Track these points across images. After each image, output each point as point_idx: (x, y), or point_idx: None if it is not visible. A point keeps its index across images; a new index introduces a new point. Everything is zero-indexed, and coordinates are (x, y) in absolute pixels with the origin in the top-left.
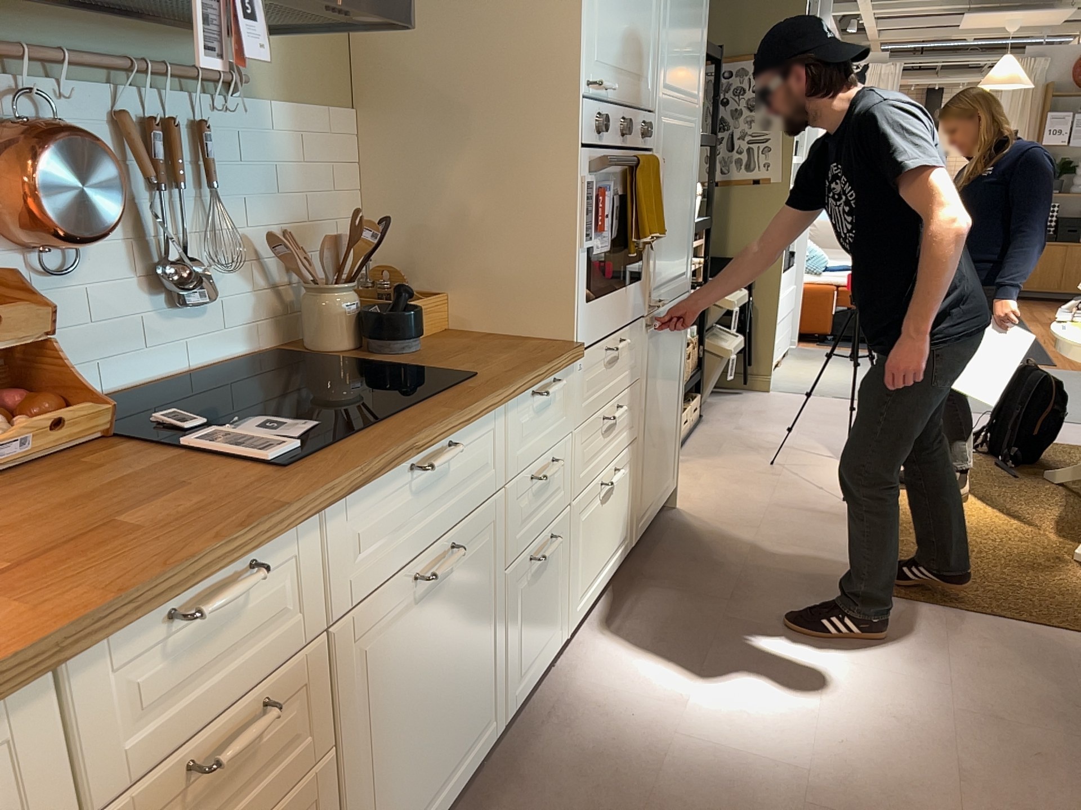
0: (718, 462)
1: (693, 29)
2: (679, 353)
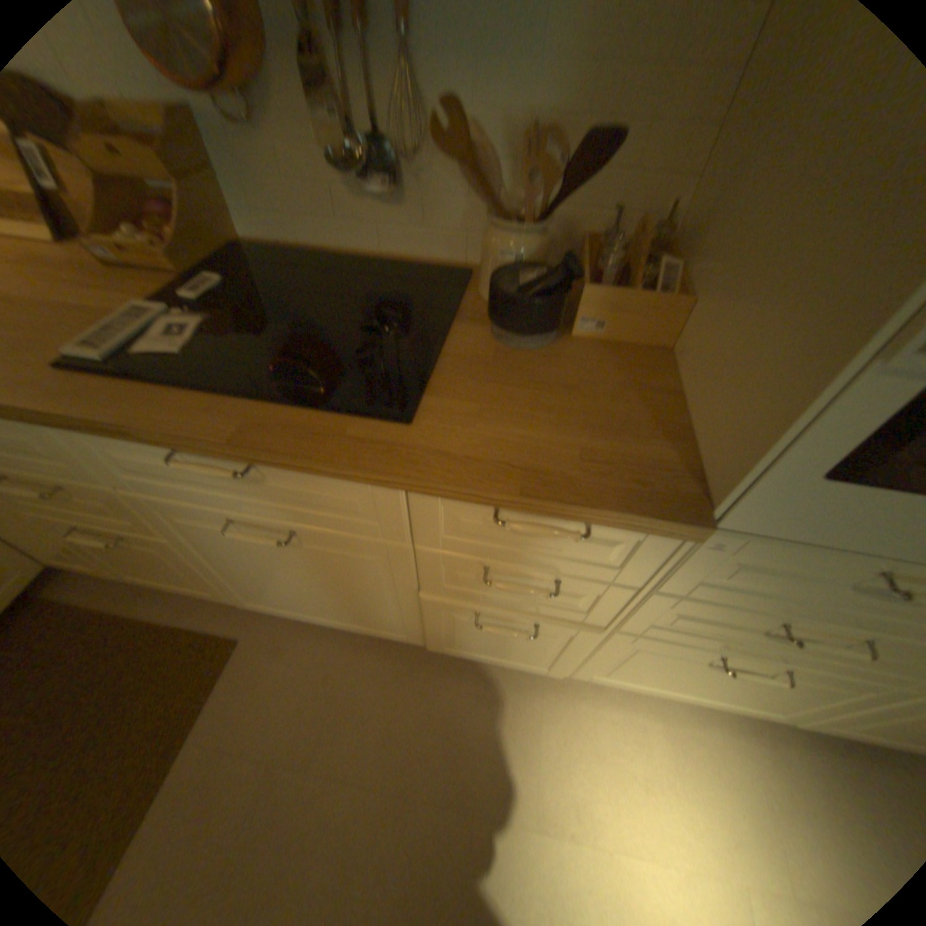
0: None
1: None
2: None
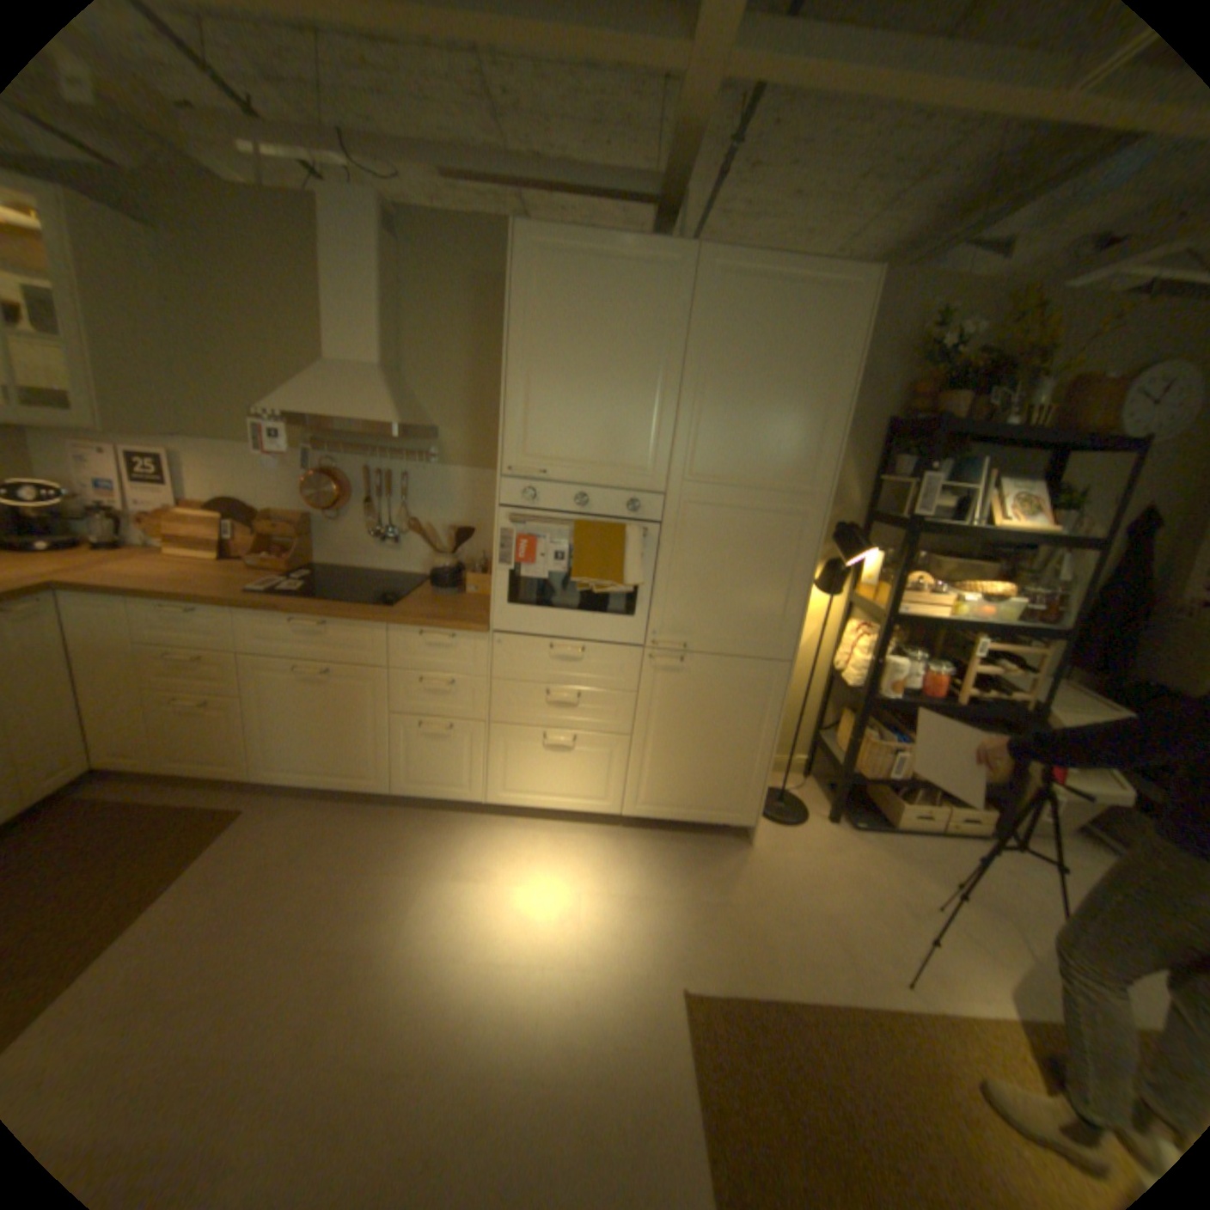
0: (890, 866)
1: (781, 424)
2: (752, 709)
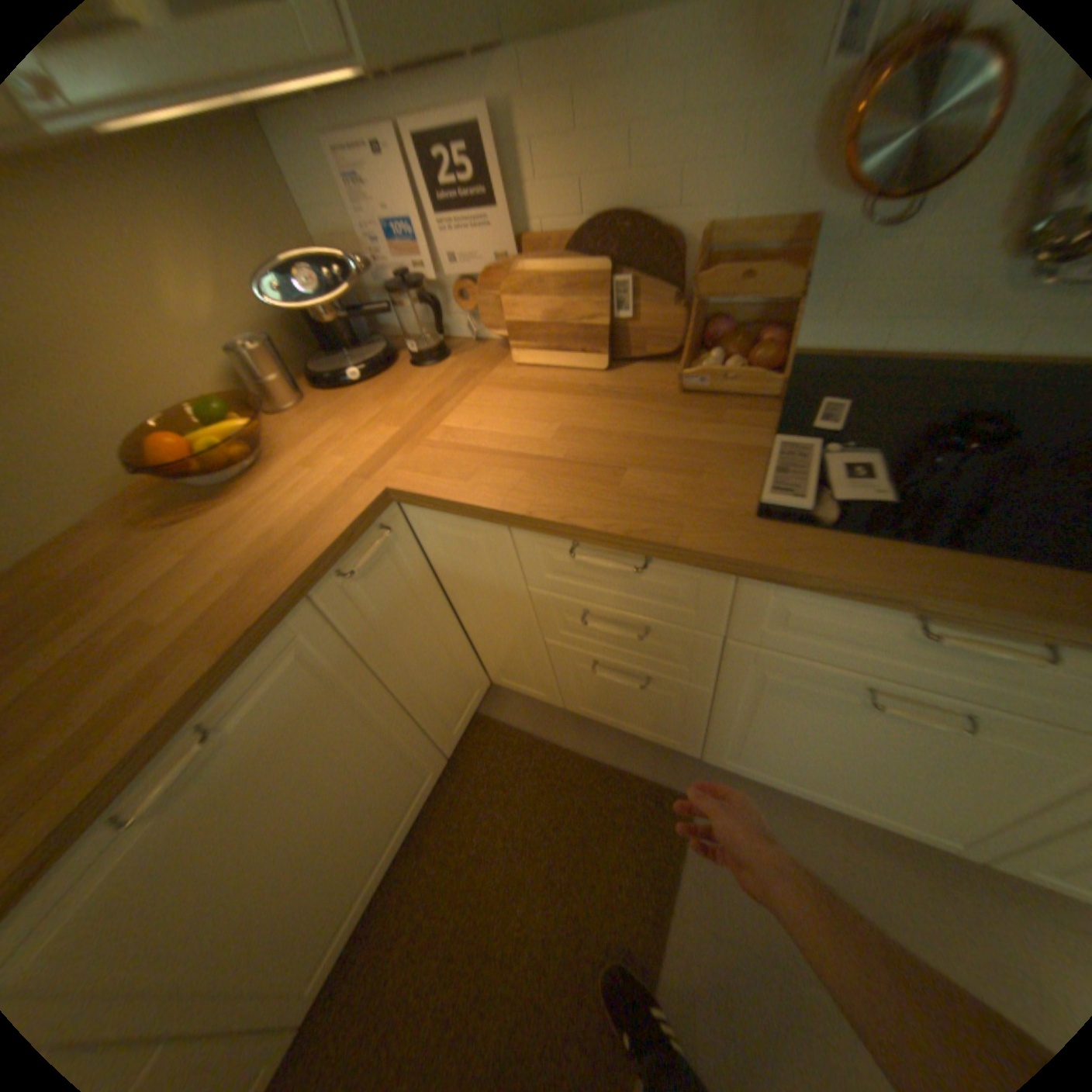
0: None
1: None
2: None
